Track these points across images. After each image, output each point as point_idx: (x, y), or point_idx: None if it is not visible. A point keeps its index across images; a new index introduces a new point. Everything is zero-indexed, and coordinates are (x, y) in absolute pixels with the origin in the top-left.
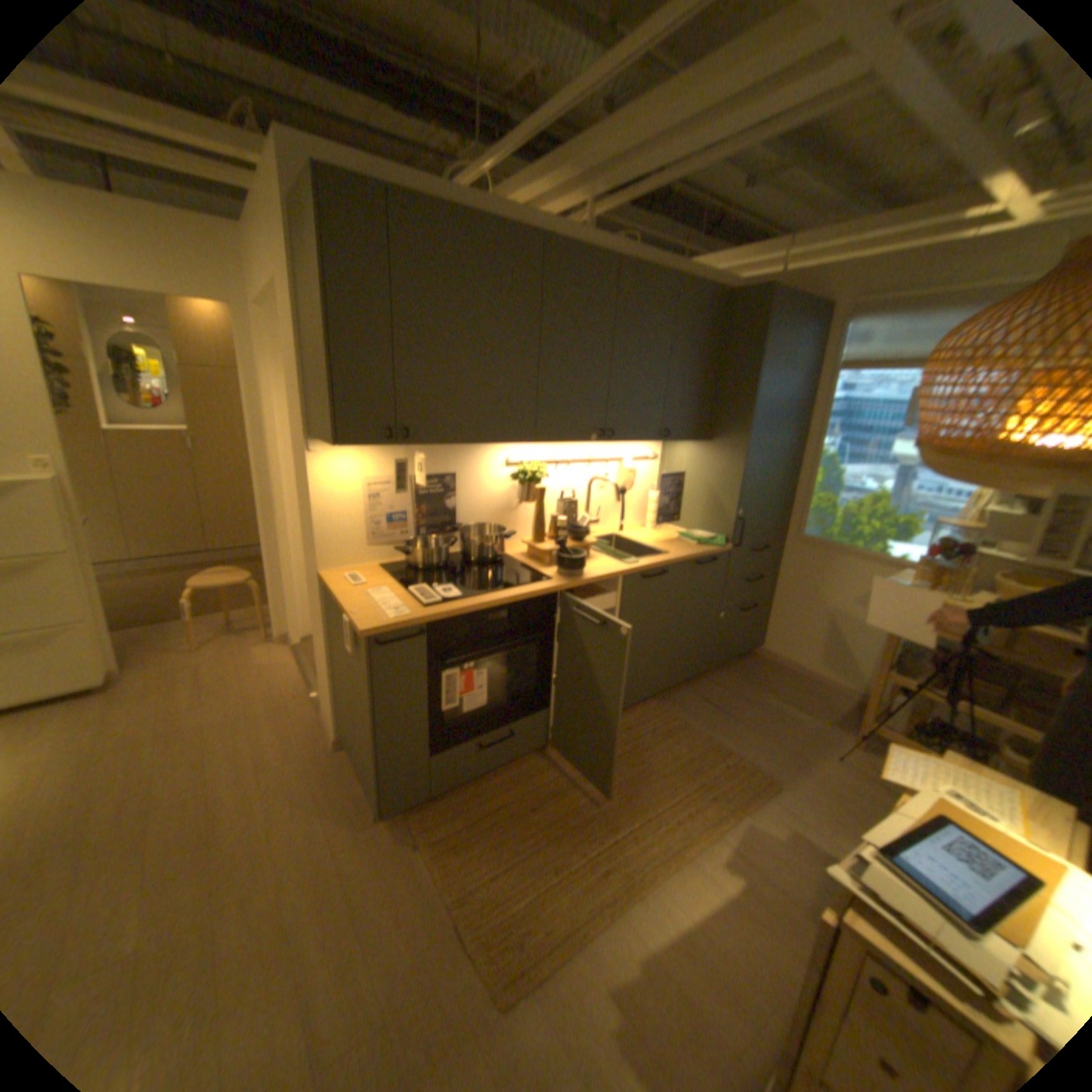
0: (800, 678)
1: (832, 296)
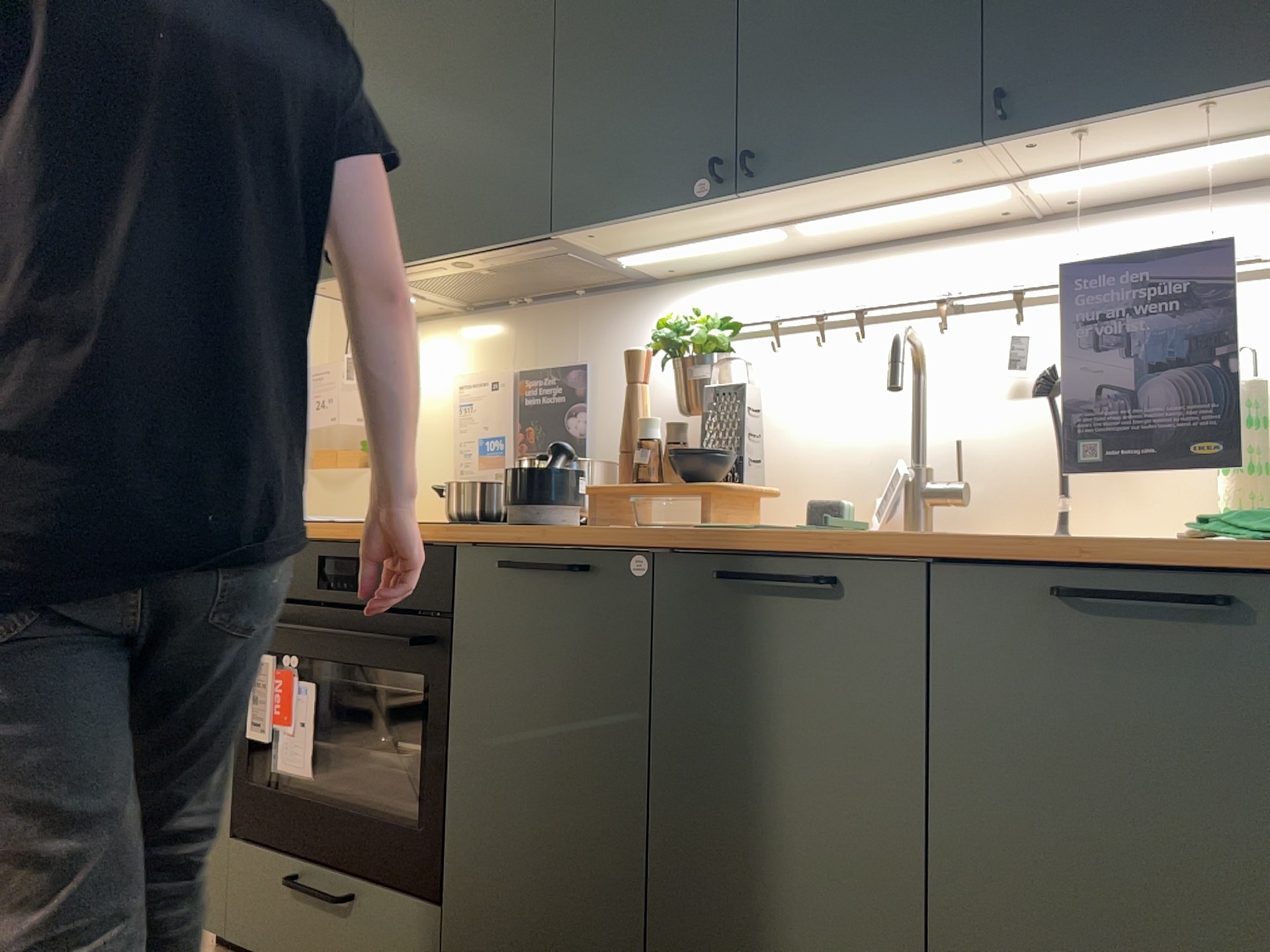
0: None
1: None
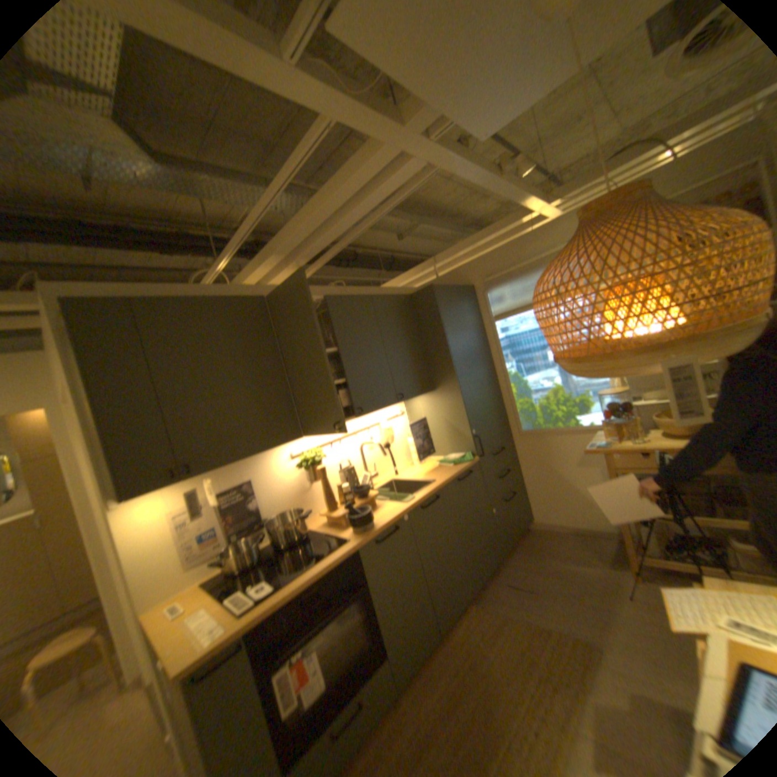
0: (569, 538)
1: (470, 283)
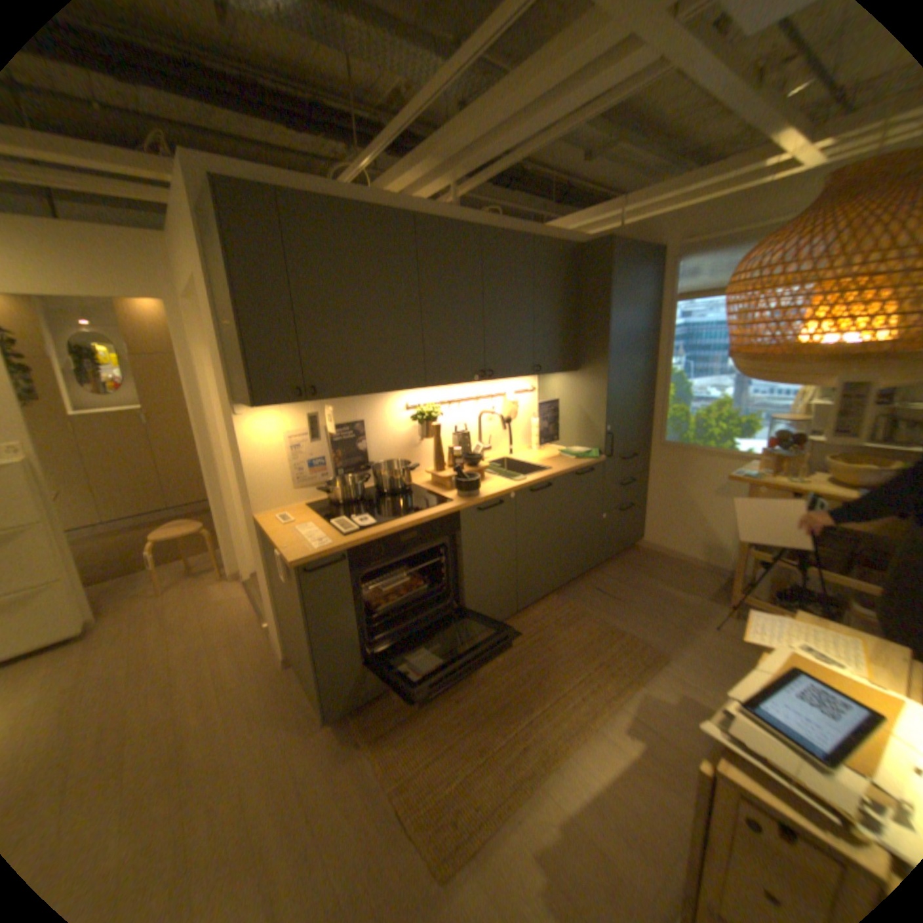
0: (677, 563)
1: (662, 242)
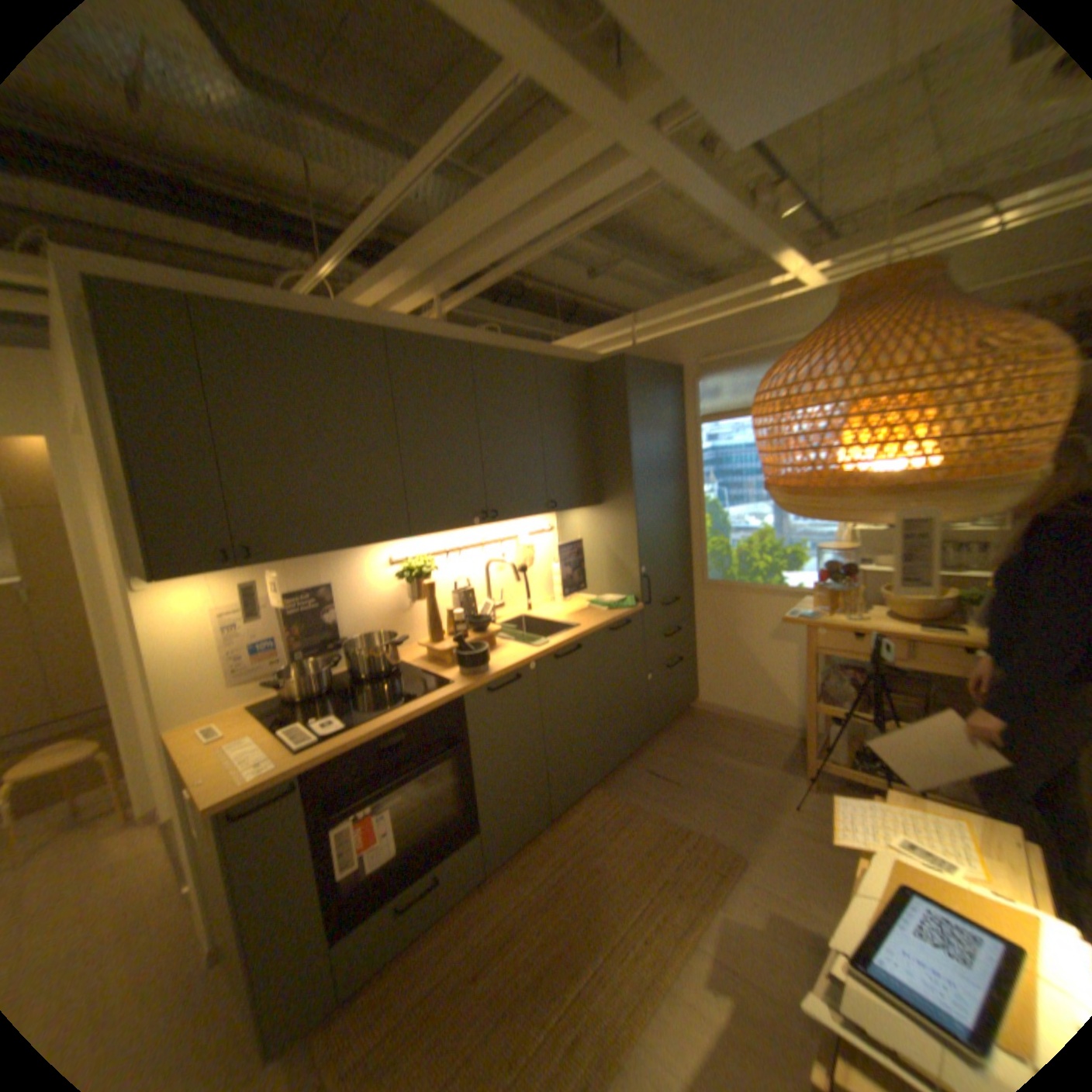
0: (739, 726)
1: (678, 362)
